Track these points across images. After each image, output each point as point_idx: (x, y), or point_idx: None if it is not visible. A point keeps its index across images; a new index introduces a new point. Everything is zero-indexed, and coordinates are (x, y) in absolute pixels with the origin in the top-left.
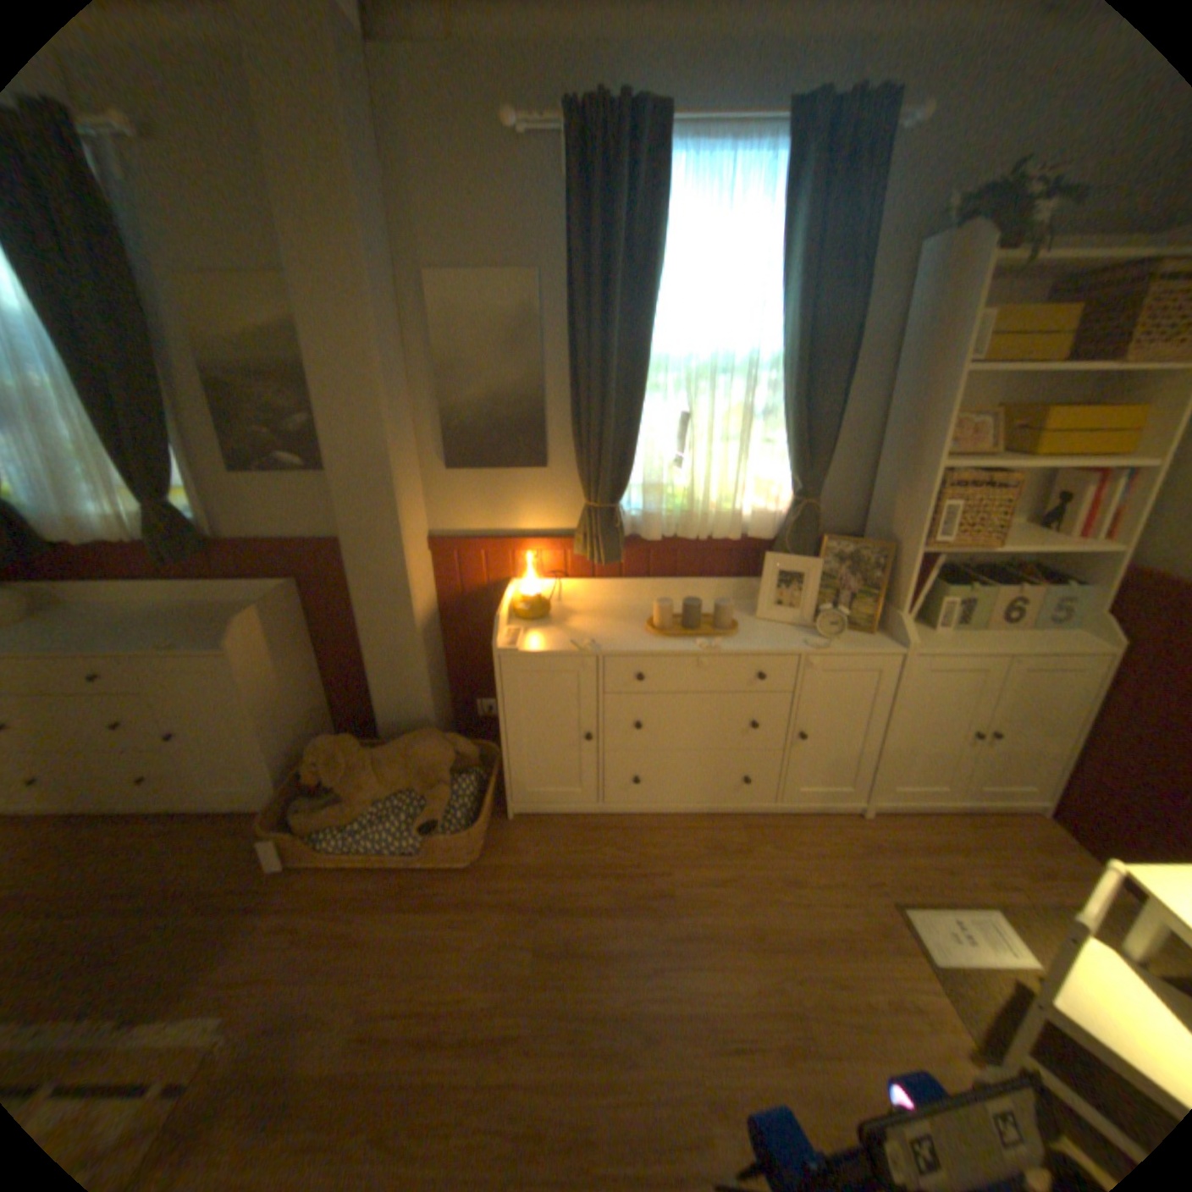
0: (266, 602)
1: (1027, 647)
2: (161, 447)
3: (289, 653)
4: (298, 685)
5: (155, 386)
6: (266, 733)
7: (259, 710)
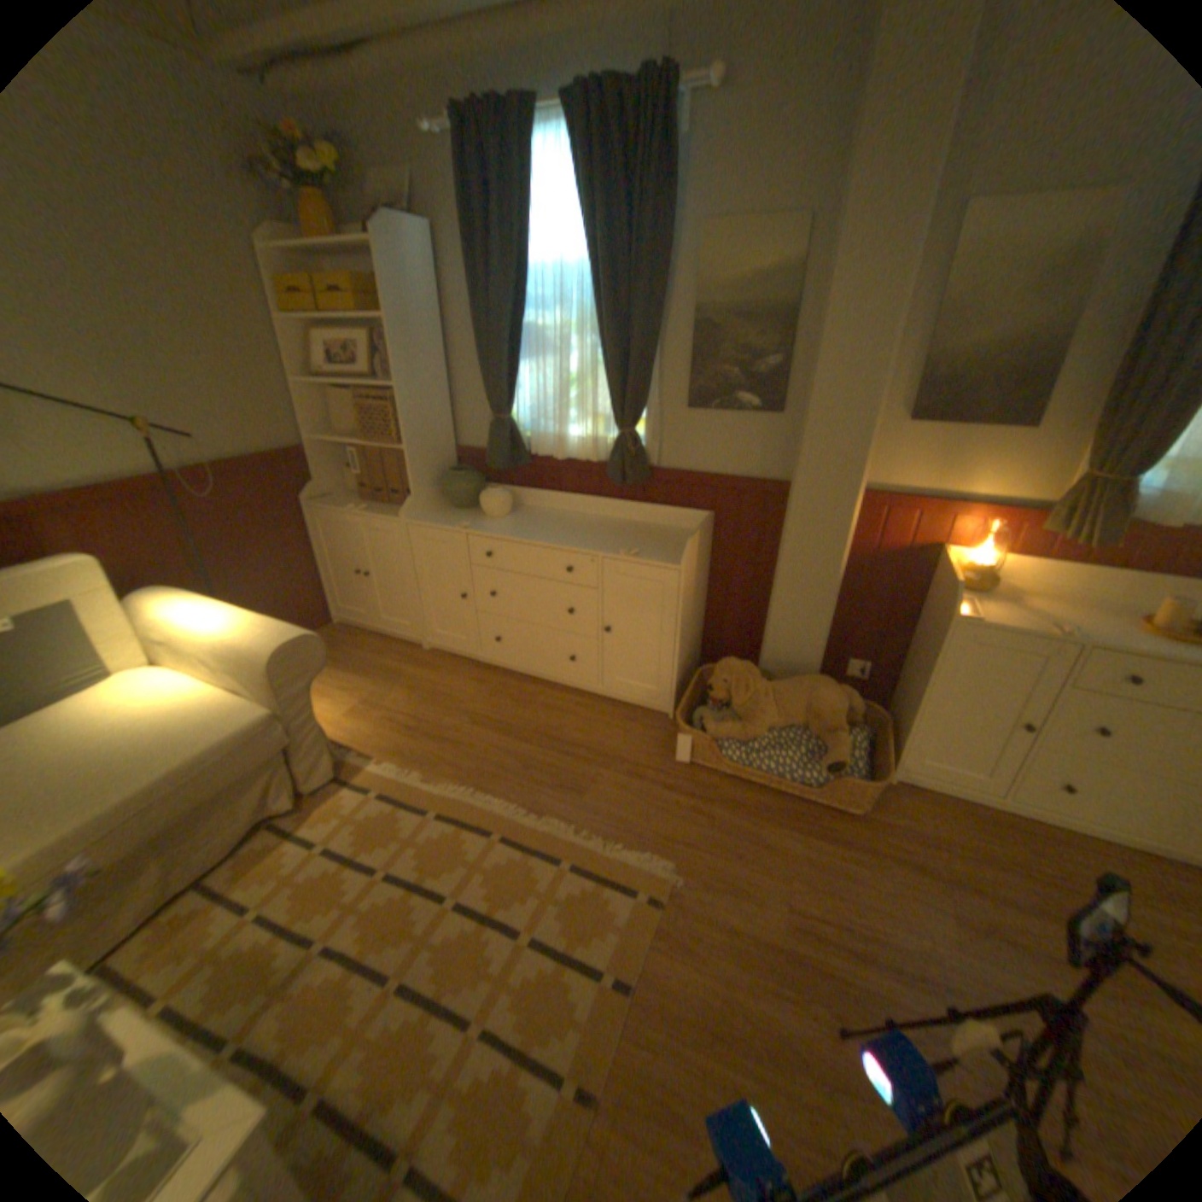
0: (701, 529)
1: None
2: (648, 381)
3: (699, 578)
4: (696, 608)
5: (659, 325)
6: (681, 643)
7: (683, 623)
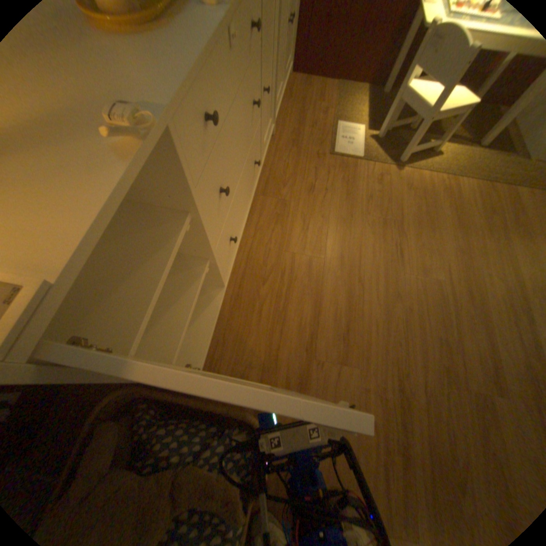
0: None
1: None
2: None
3: None
4: None
5: None
6: None
7: None
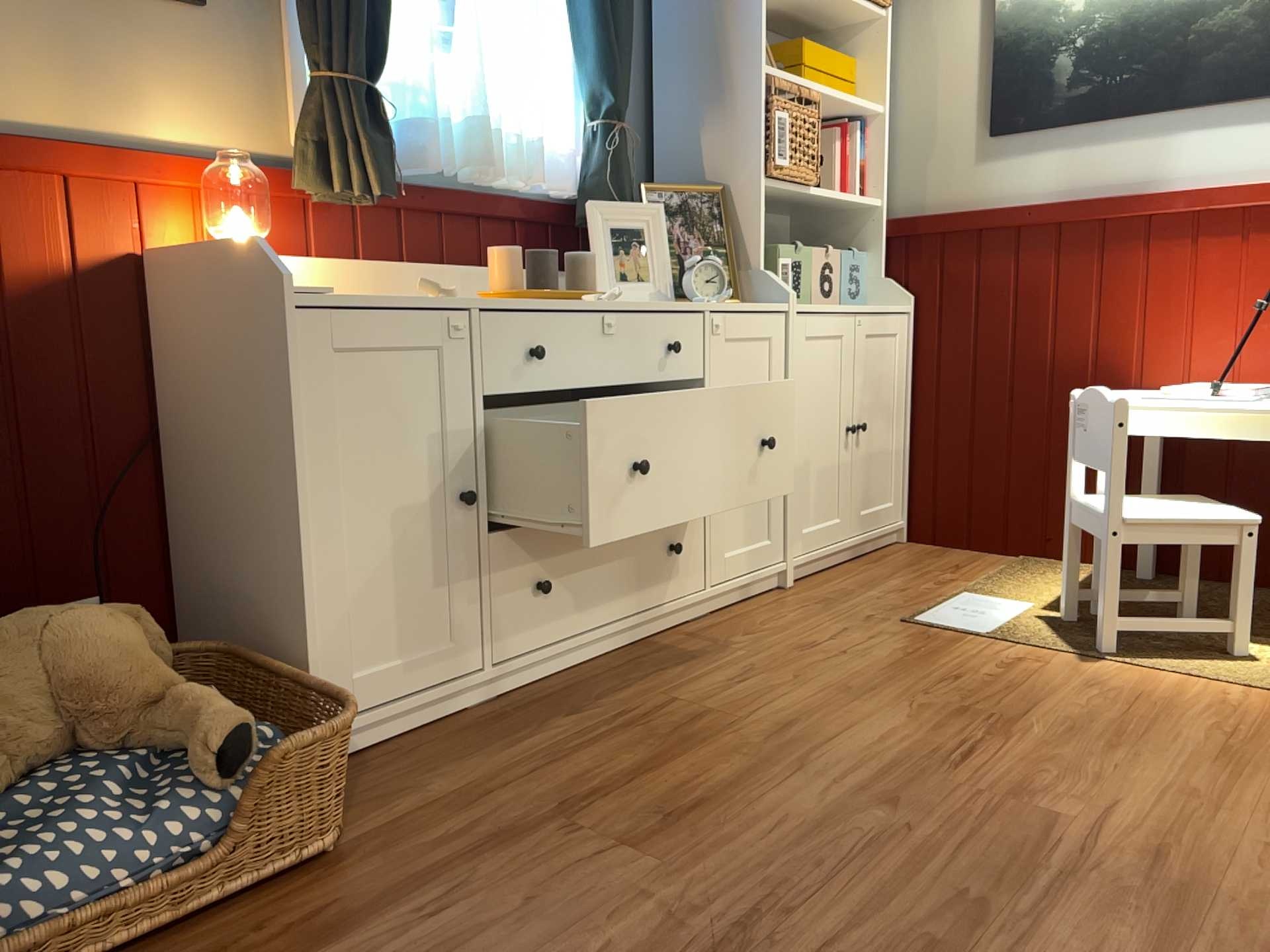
0: None
1: (857, 307)
2: None
3: None
4: None
5: None
6: None
7: None
